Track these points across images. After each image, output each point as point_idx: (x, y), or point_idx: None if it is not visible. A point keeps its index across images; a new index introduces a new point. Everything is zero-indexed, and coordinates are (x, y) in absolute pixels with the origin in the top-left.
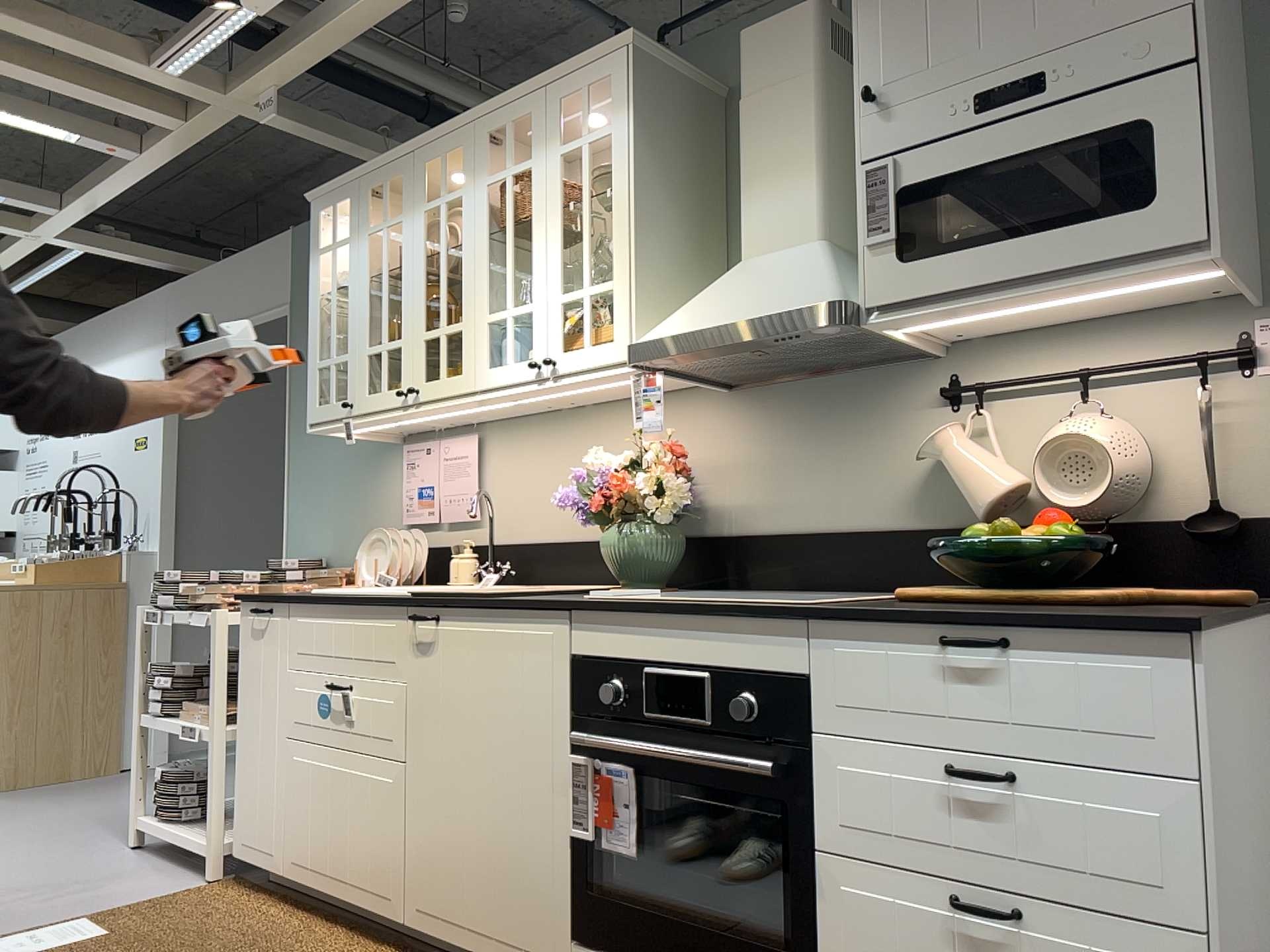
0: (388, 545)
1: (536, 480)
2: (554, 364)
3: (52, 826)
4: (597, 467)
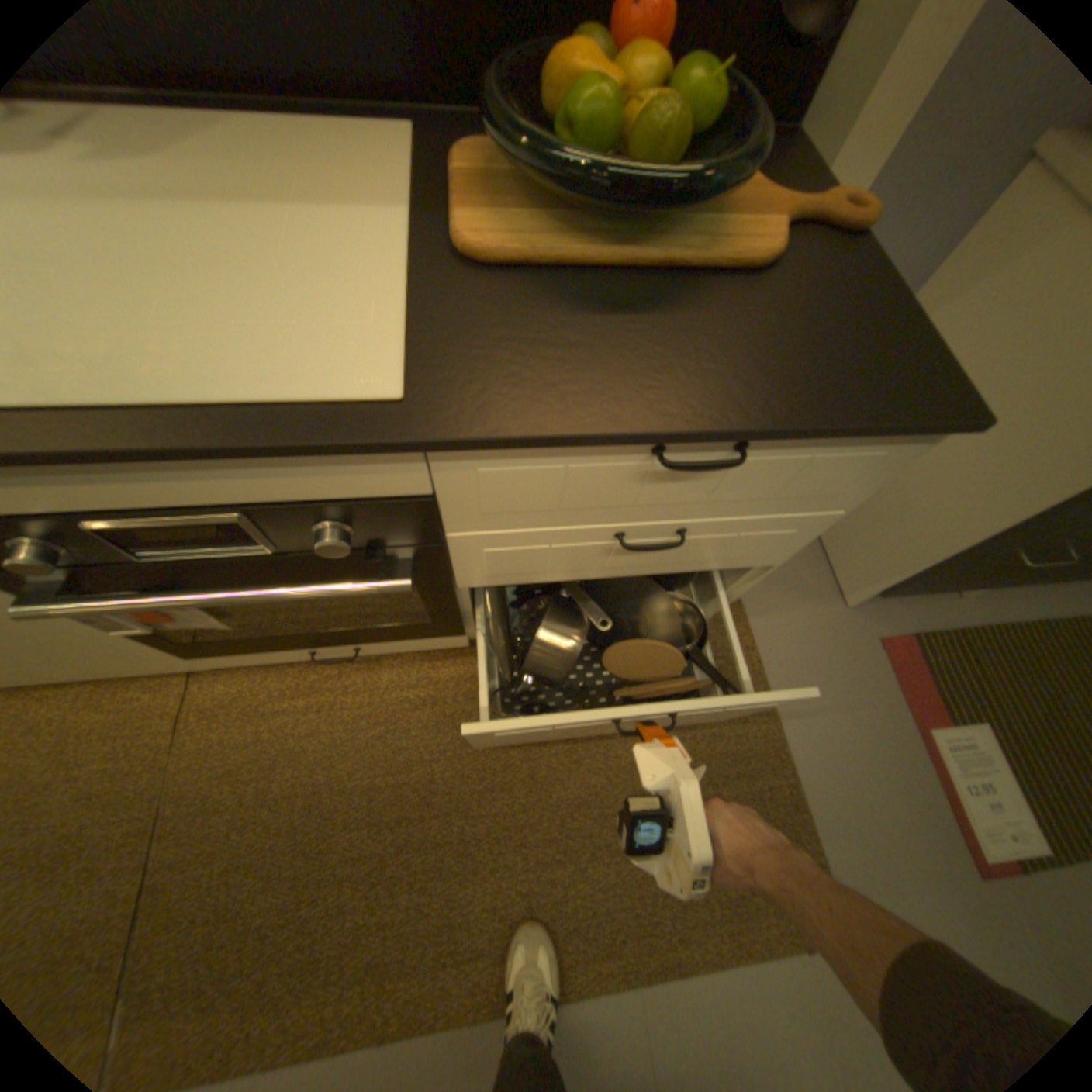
0: None
1: None
2: None
3: None
4: None
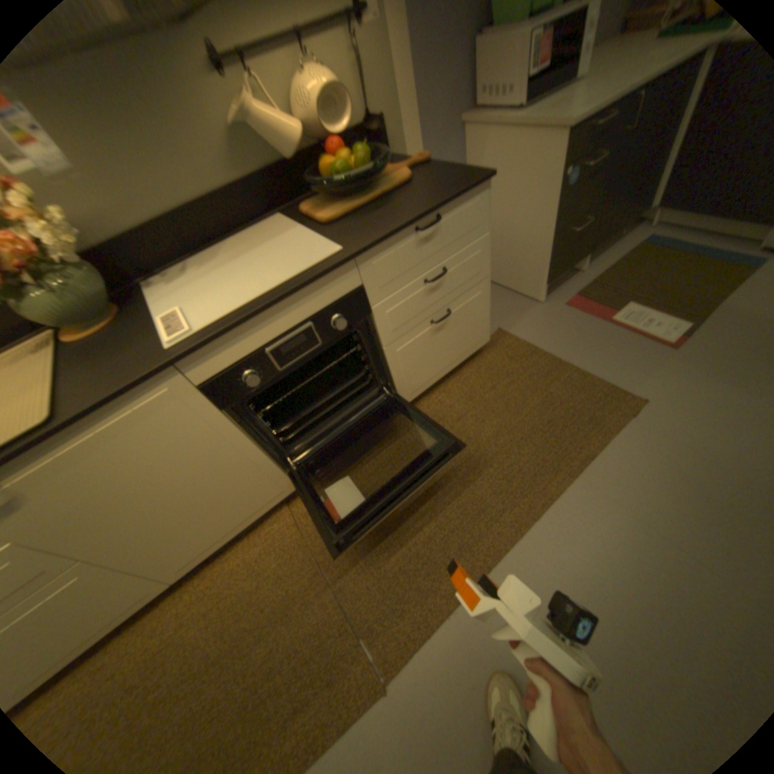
0: None
1: None
2: None
3: None
4: None
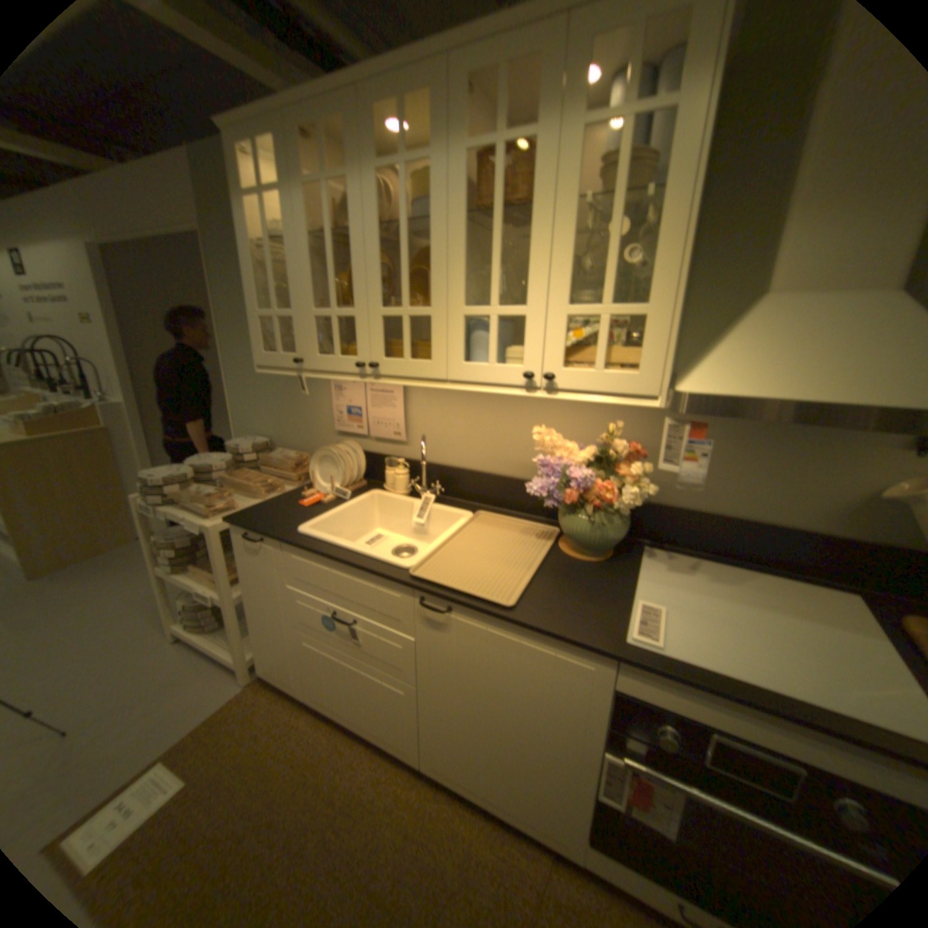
0: (336, 459)
1: (459, 421)
2: (553, 378)
3: (102, 618)
4: (545, 443)
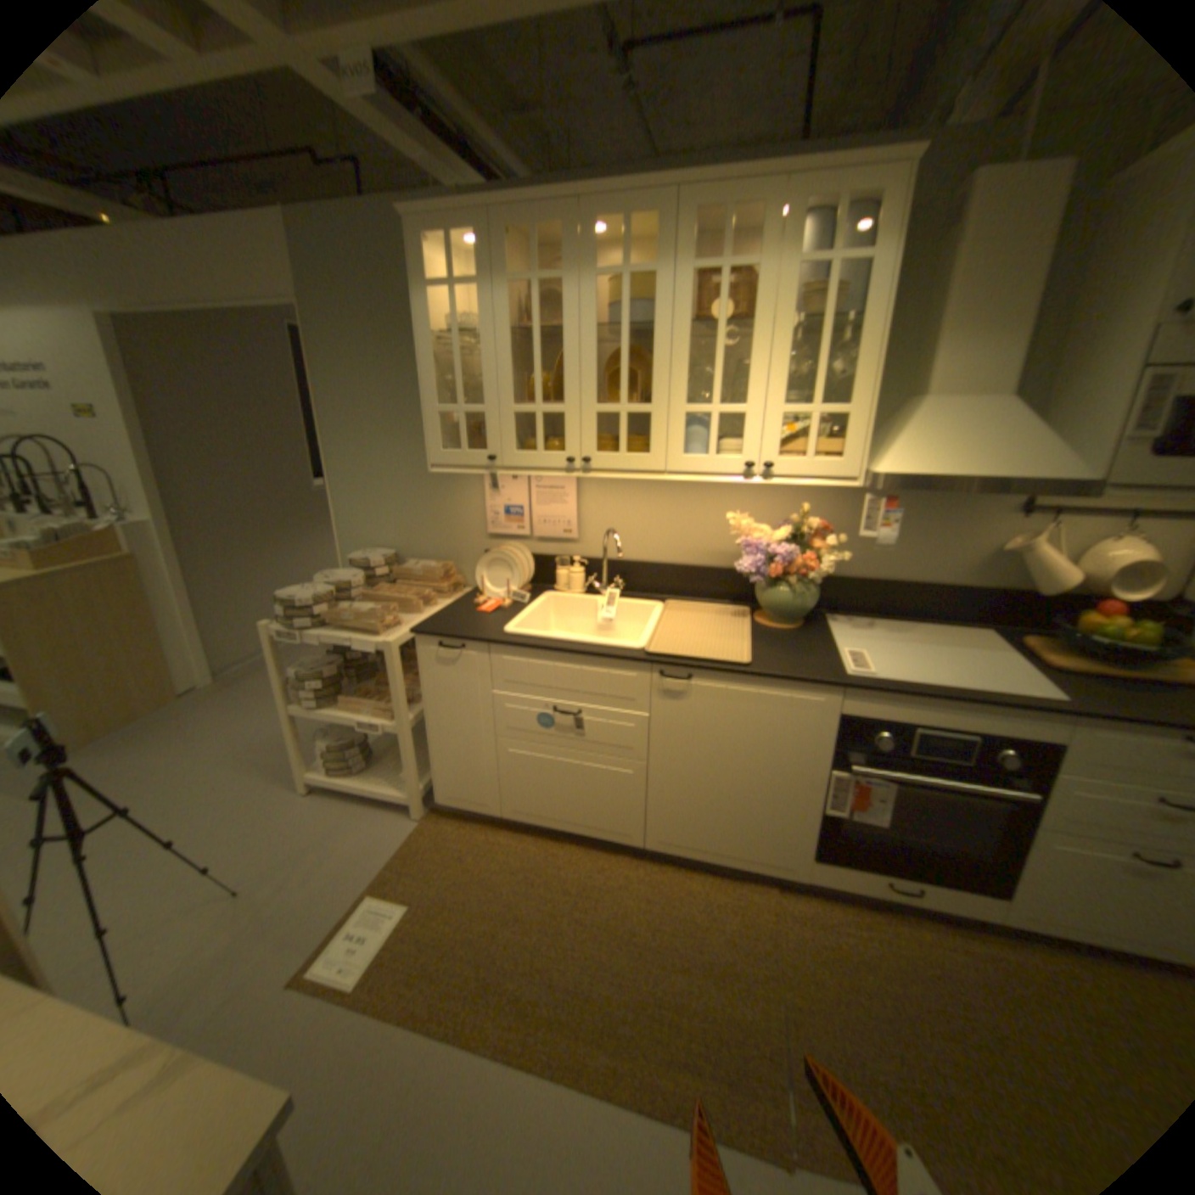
0: (506, 564)
1: (638, 516)
2: (769, 468)
3: (192, 787)
4: (739, 528)
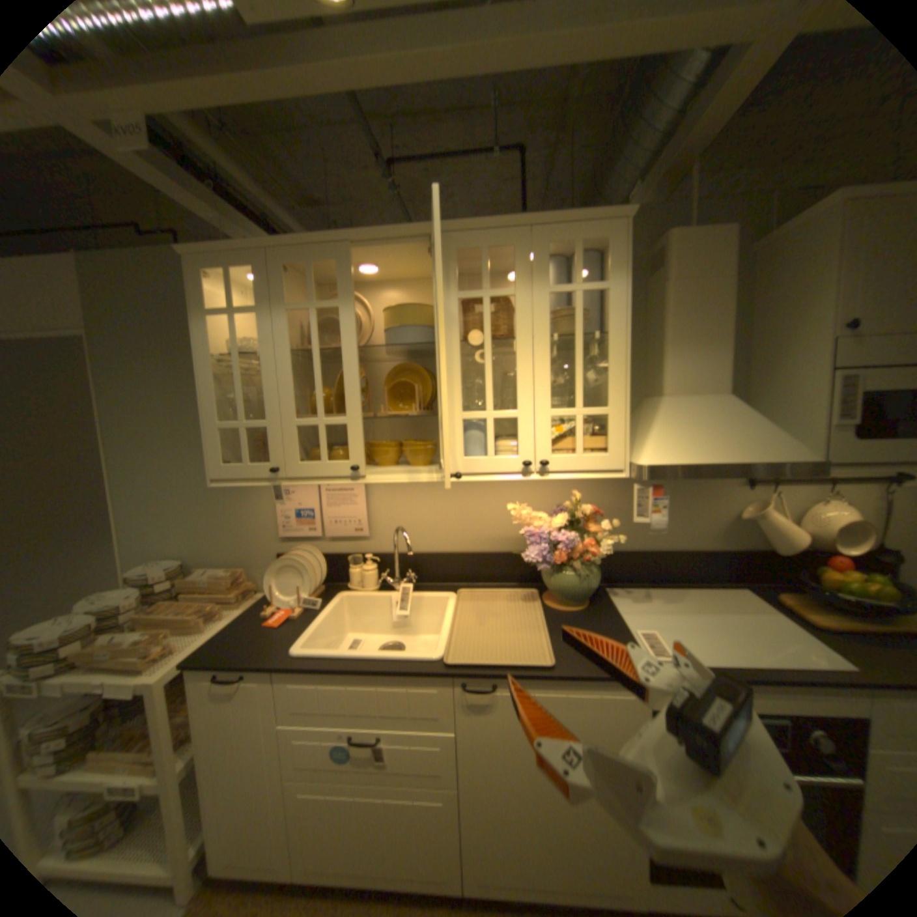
0: (297, 568)
1: (425, 509)
2: (545, 465)
3: None
4: (520, 517)
